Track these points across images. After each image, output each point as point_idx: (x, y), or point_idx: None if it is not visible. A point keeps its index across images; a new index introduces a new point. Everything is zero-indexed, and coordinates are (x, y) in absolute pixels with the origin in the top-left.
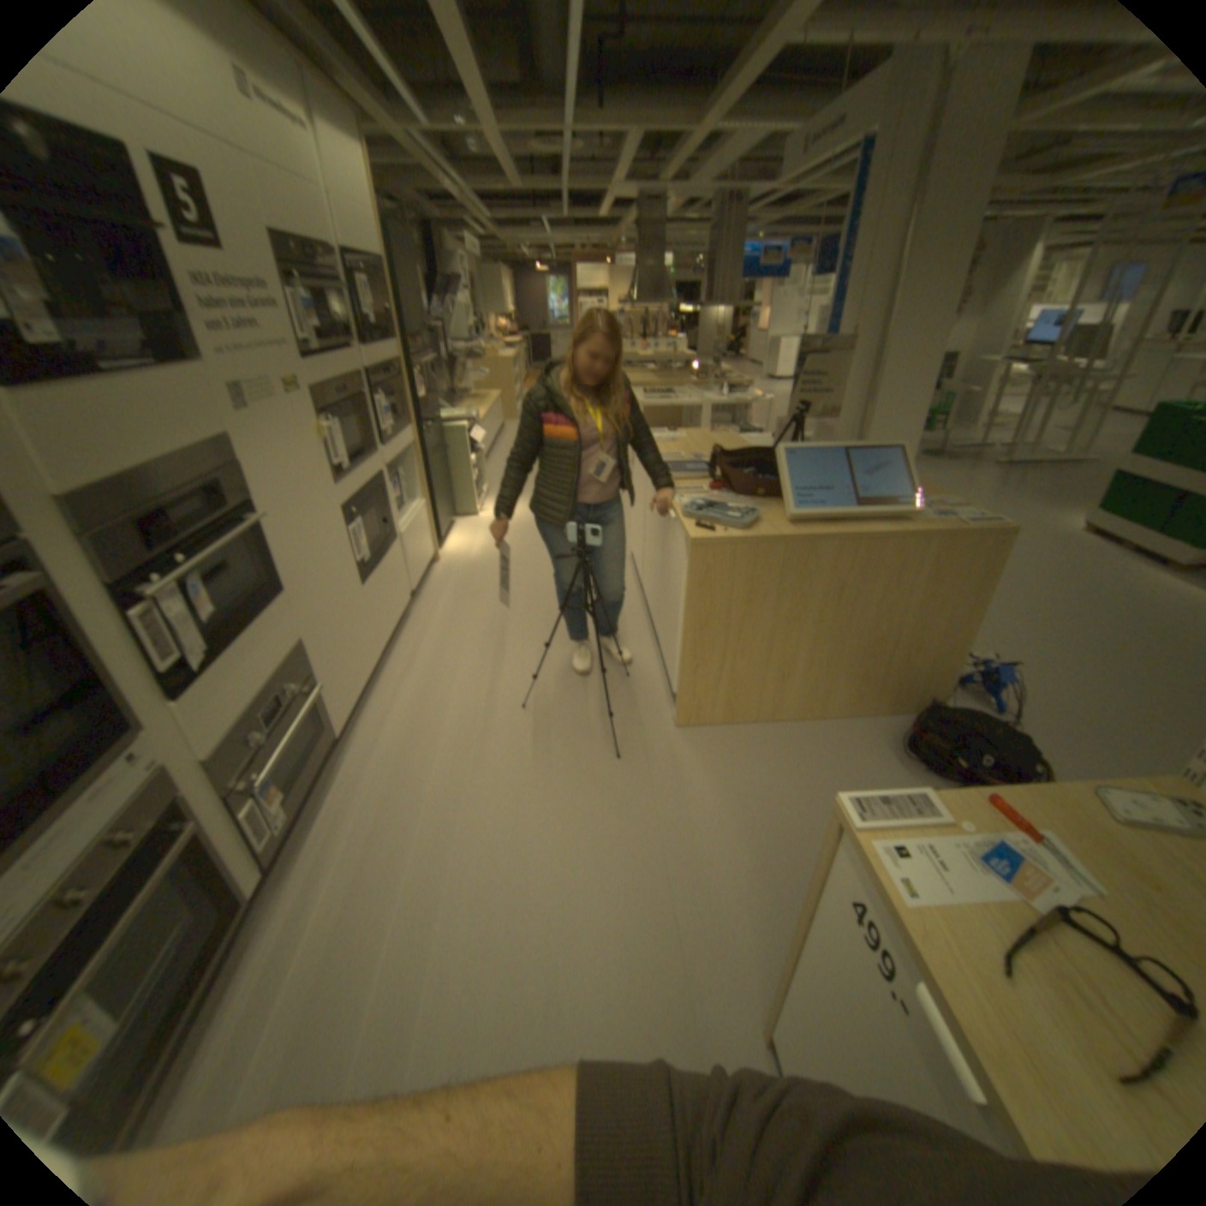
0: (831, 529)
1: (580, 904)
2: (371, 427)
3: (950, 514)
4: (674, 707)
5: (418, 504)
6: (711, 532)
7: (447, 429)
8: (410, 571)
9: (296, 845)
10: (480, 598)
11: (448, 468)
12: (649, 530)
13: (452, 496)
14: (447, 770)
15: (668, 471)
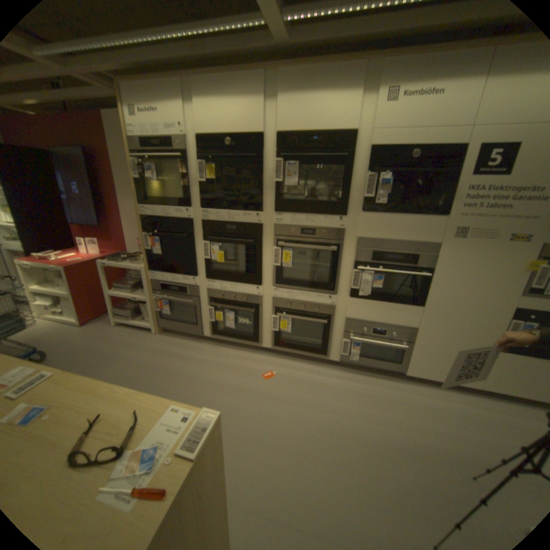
0: None
1: (321, 478)
2: None
3: None
4: None
5: None
6: None
7: None
8: None
9: (359, 374)
10: None
11: None
12: None
13: None
14: (406, 426)
15: None
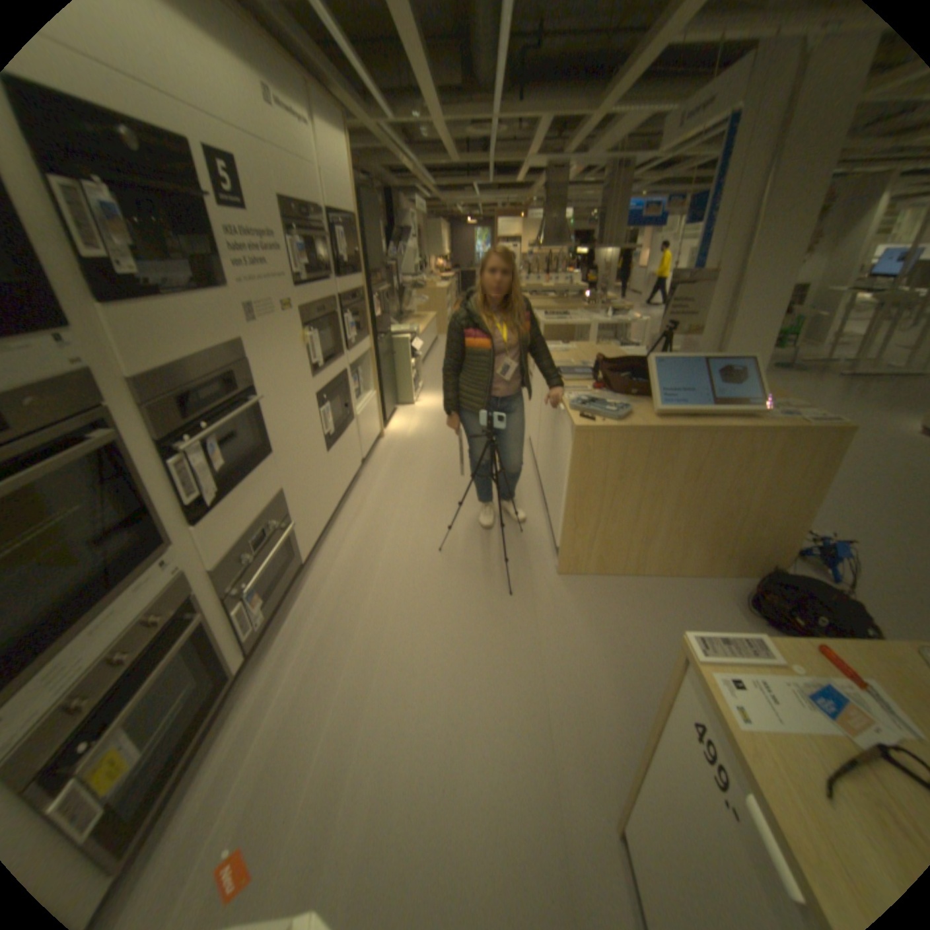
0: (691, 422)
1: (475, 706)
2: (340, 336)
3: (795, 413)
4: (557, 558)
5: (371, 394)
6: (592, 421)
7: (394, 339)
8: (362, 443)
9: (269, 639)
10: (412, 466)
11: (394, 368)
12: (544, 419)
13: (395, 389)
14: (381, 594)
15: (560, 373)
